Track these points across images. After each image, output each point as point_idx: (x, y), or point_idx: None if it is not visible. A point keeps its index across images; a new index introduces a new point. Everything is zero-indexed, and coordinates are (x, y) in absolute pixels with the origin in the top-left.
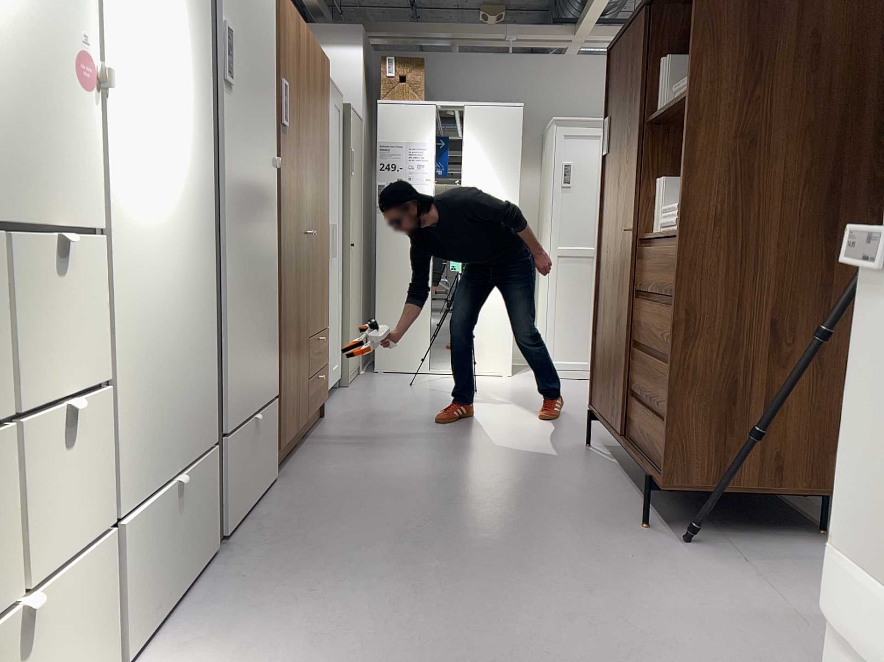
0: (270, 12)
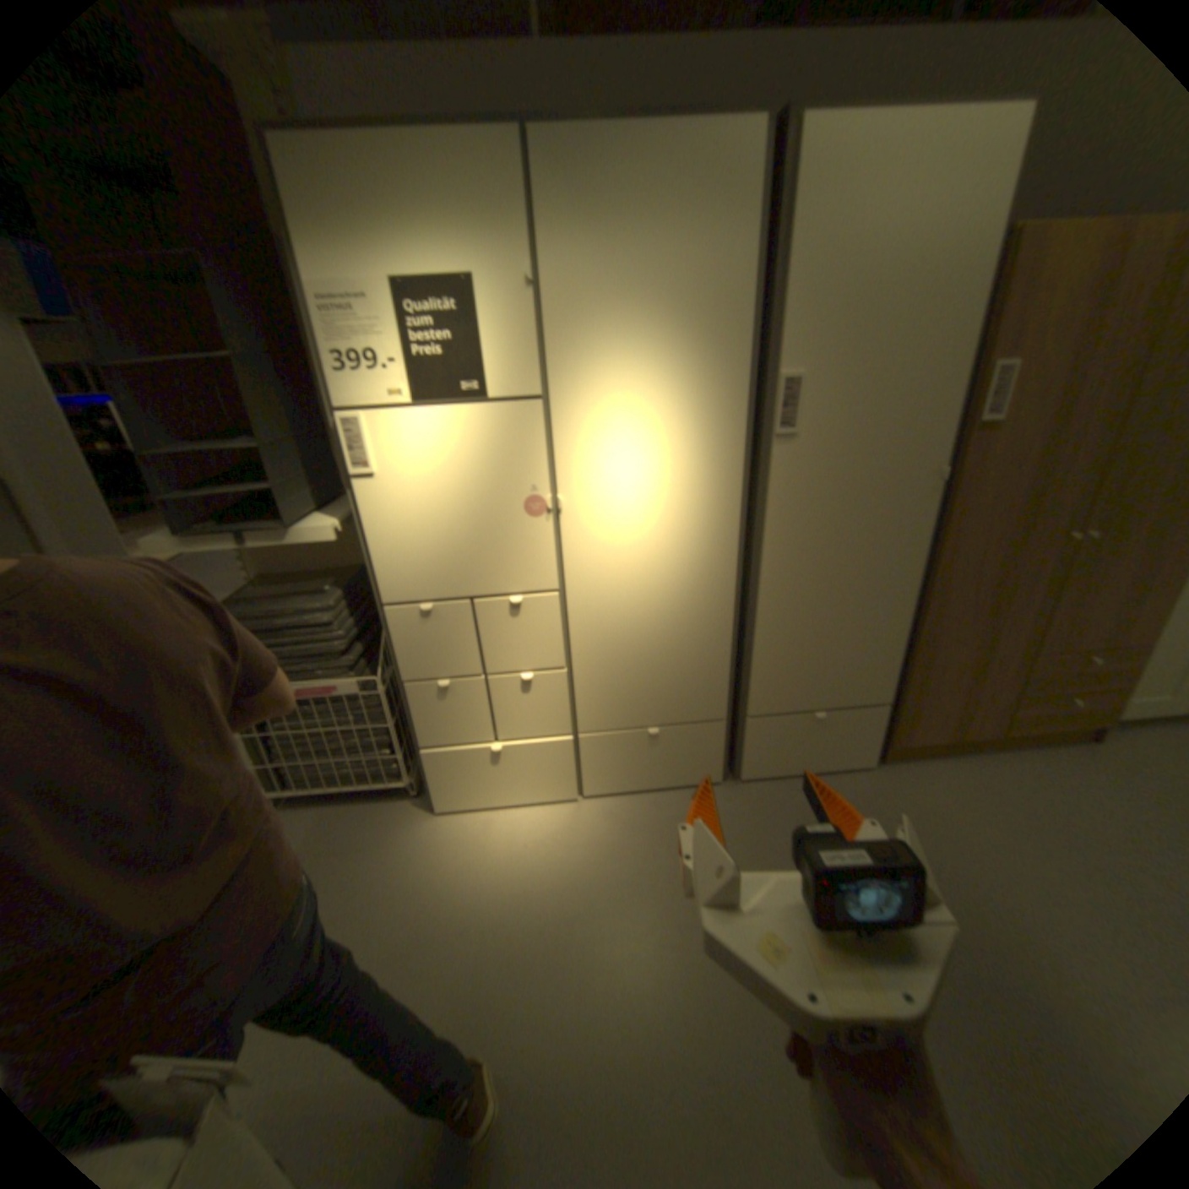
0: (967, 285)
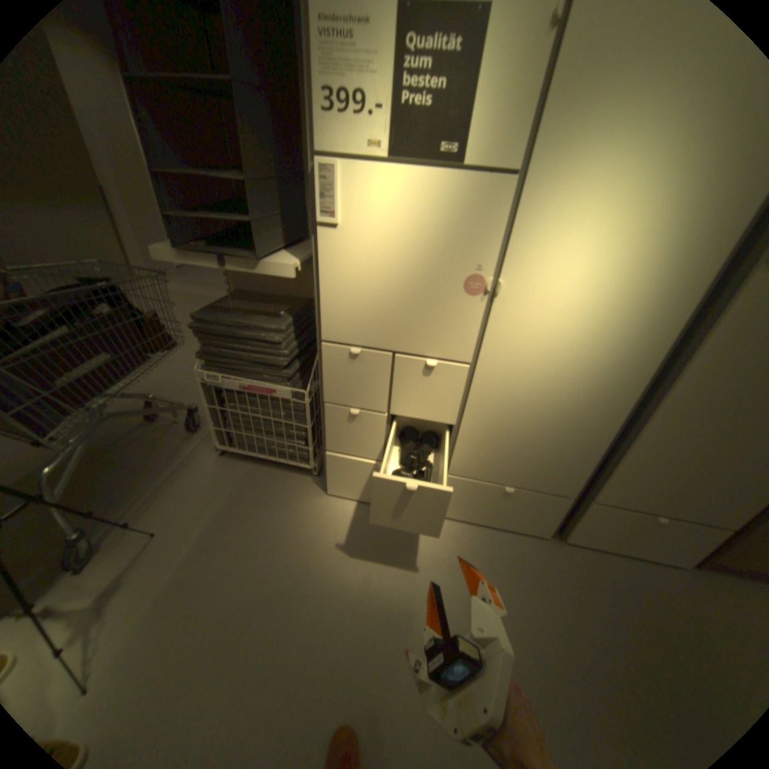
0: None
